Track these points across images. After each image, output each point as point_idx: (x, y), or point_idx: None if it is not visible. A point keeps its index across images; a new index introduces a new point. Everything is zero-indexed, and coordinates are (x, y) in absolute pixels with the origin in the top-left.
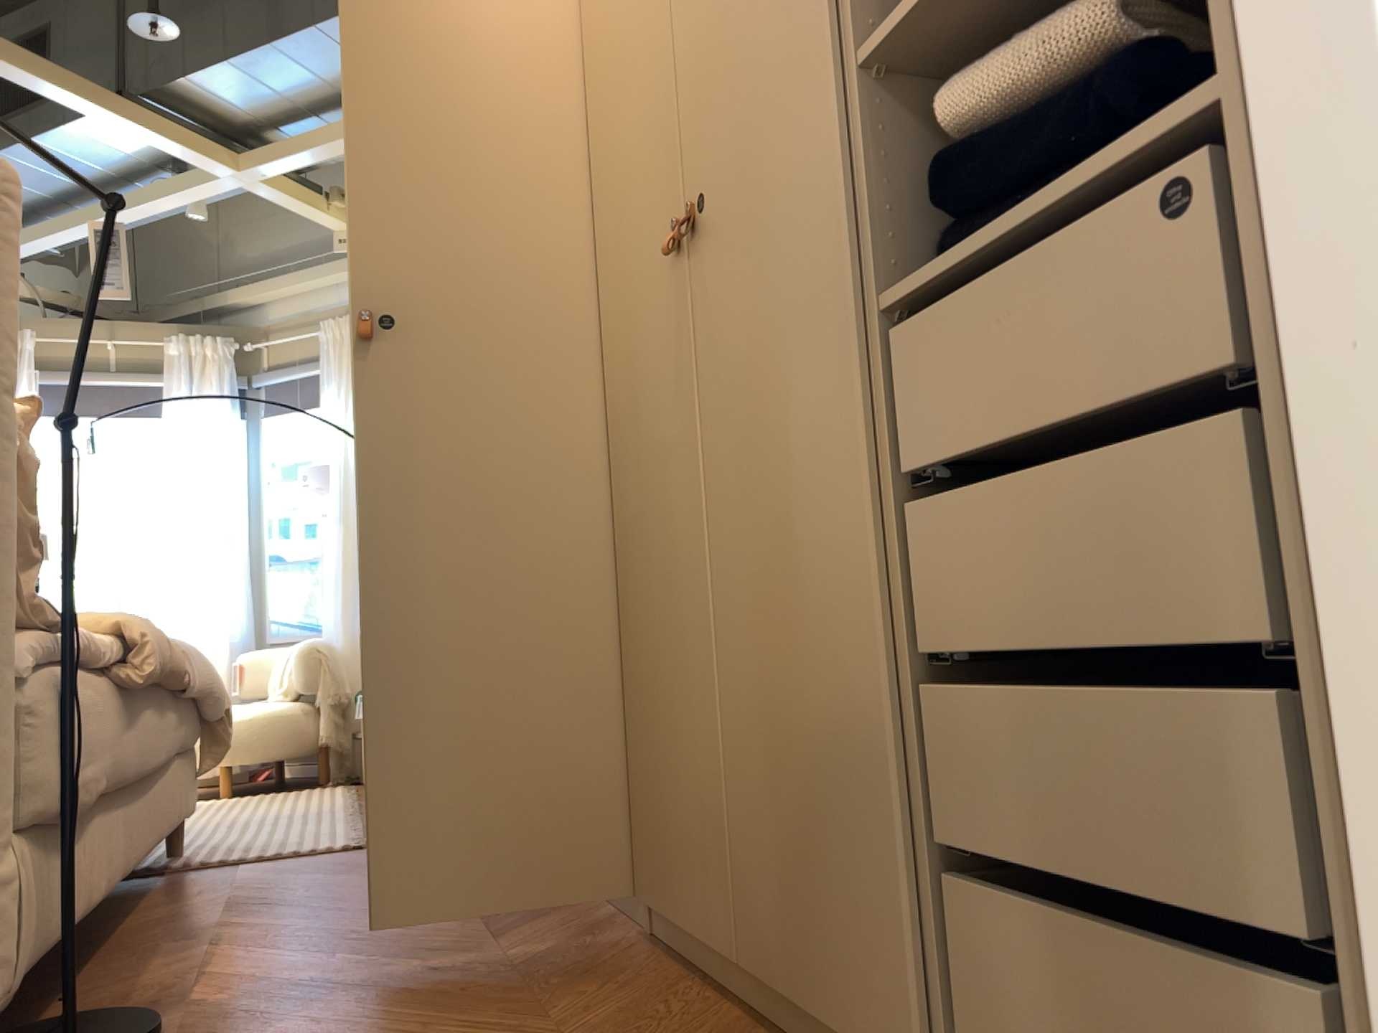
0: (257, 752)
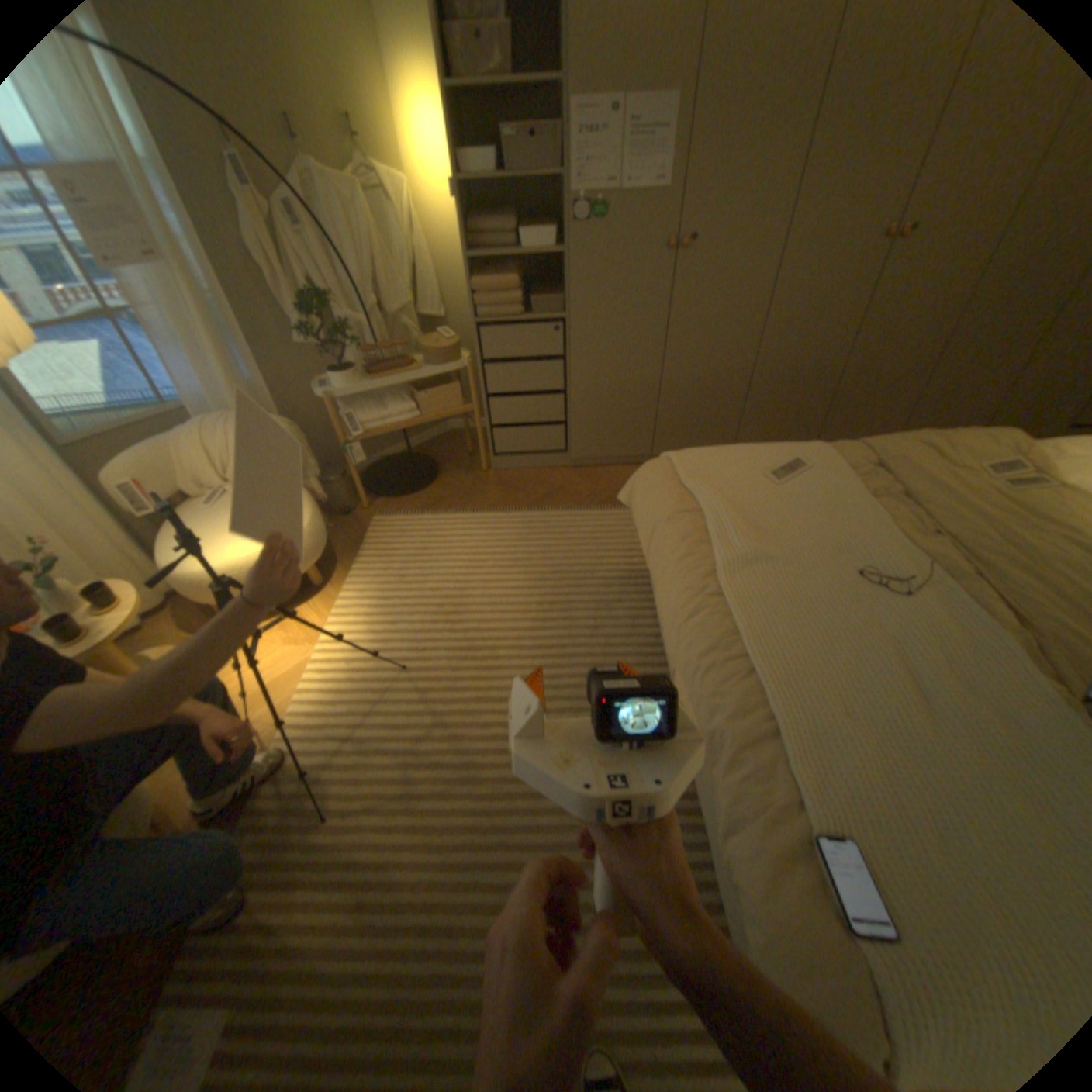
0: (326, 544)
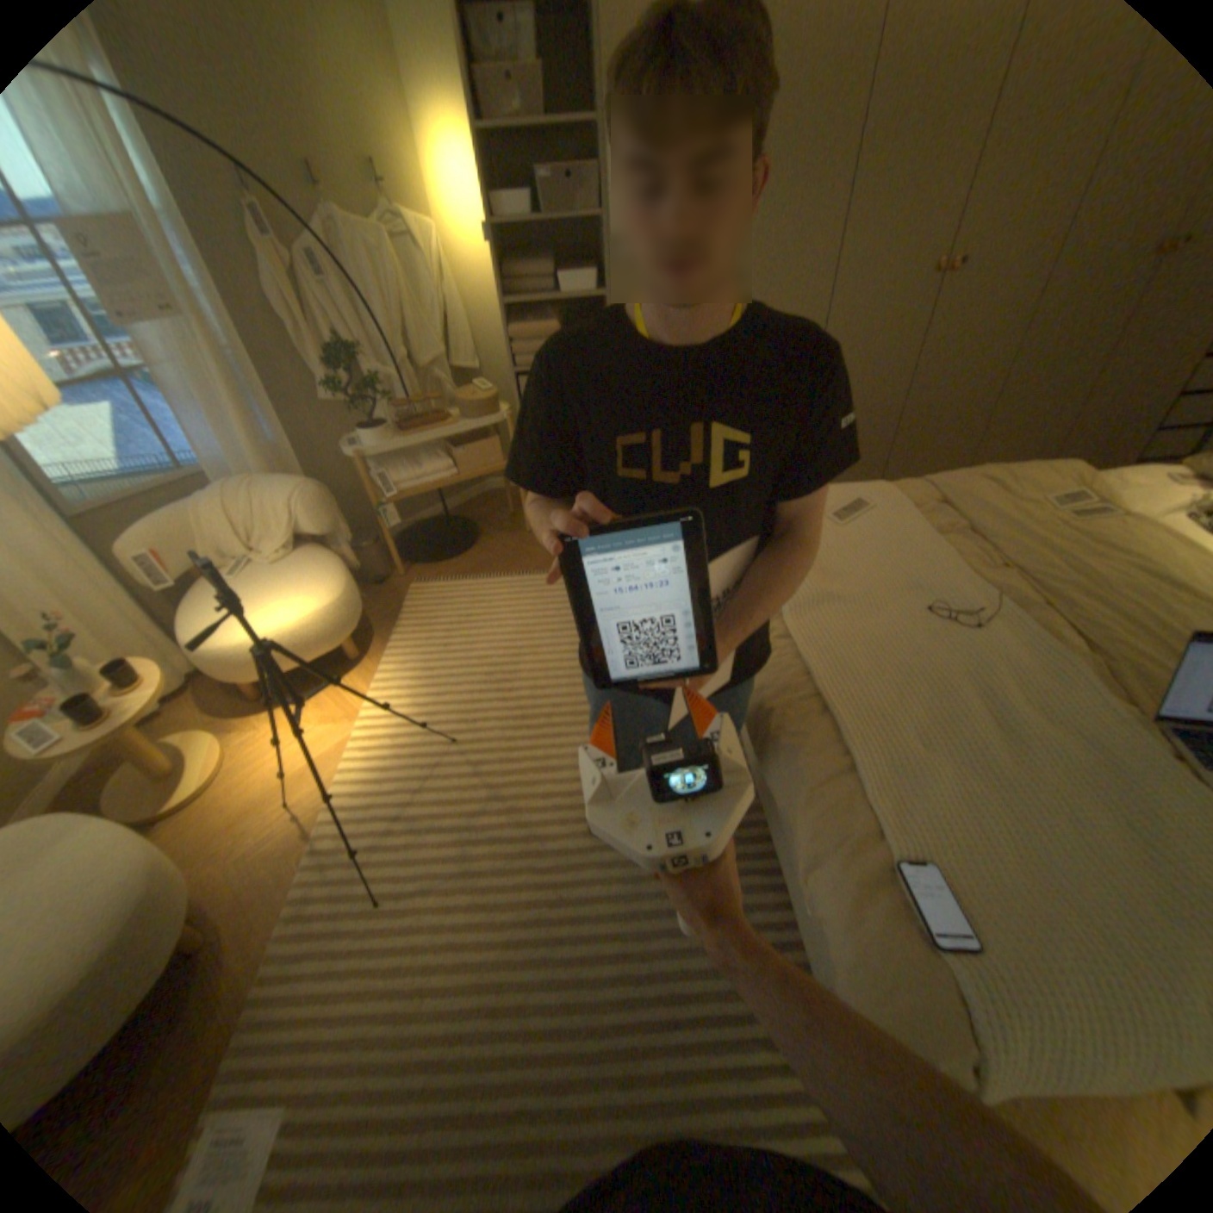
0: (360, 614)
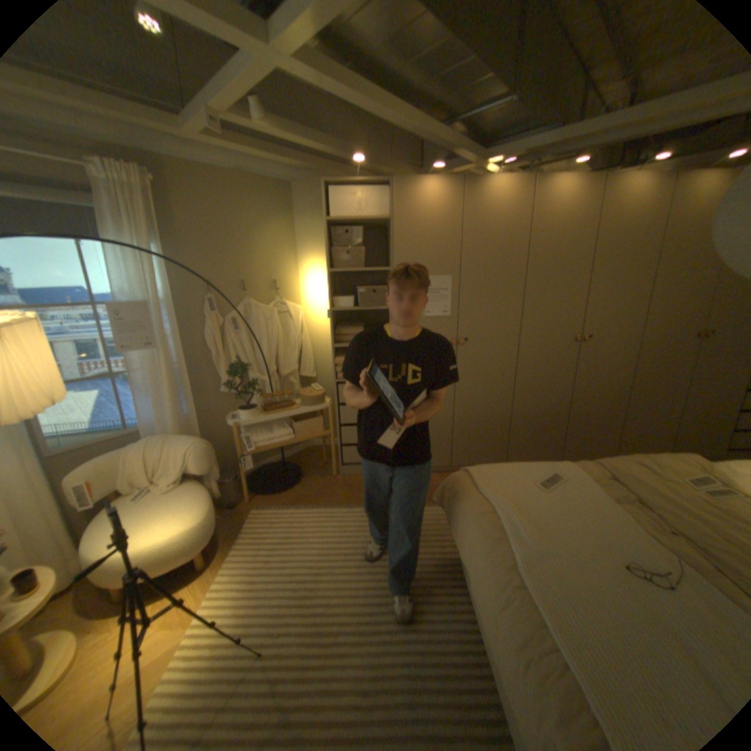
0: (212, 534)
